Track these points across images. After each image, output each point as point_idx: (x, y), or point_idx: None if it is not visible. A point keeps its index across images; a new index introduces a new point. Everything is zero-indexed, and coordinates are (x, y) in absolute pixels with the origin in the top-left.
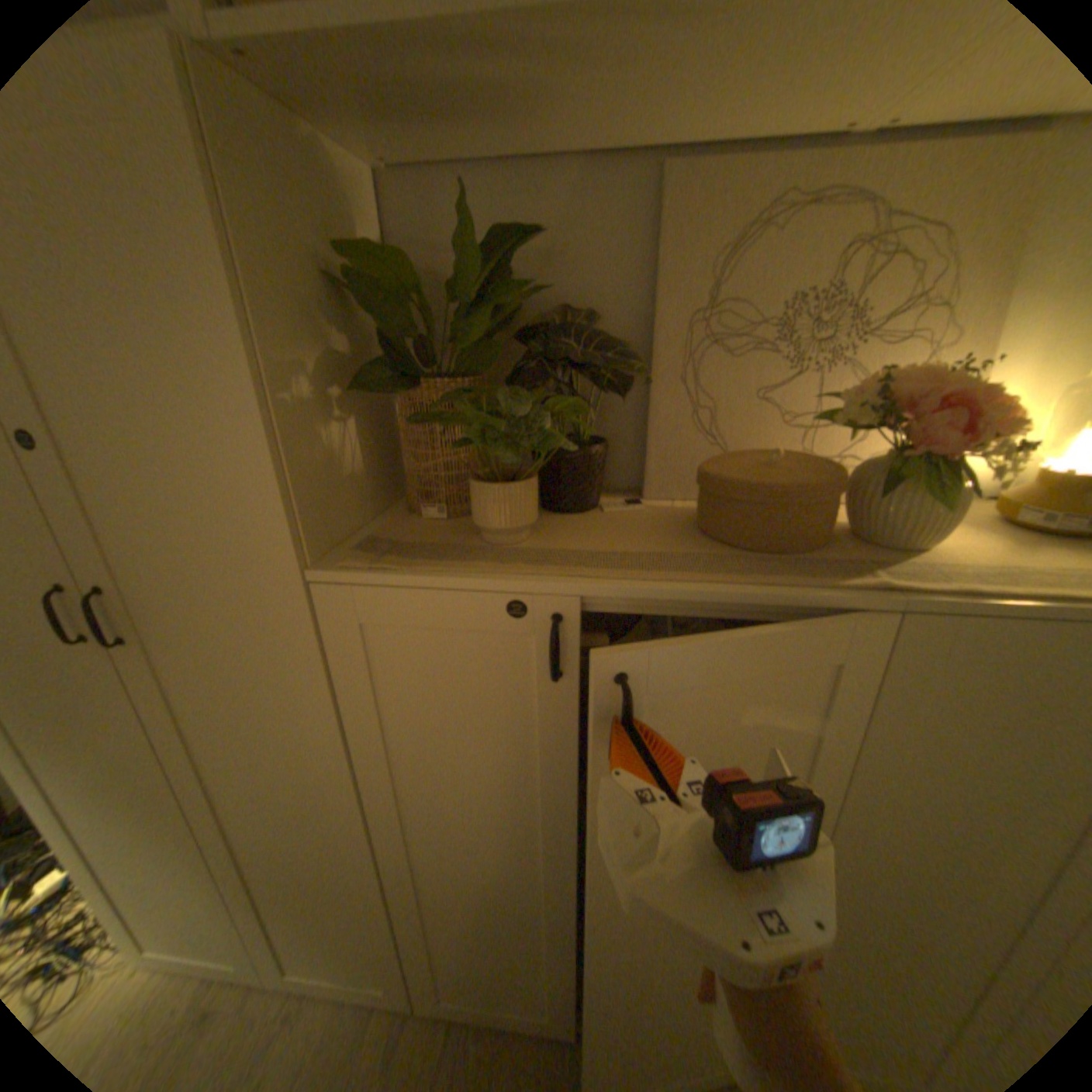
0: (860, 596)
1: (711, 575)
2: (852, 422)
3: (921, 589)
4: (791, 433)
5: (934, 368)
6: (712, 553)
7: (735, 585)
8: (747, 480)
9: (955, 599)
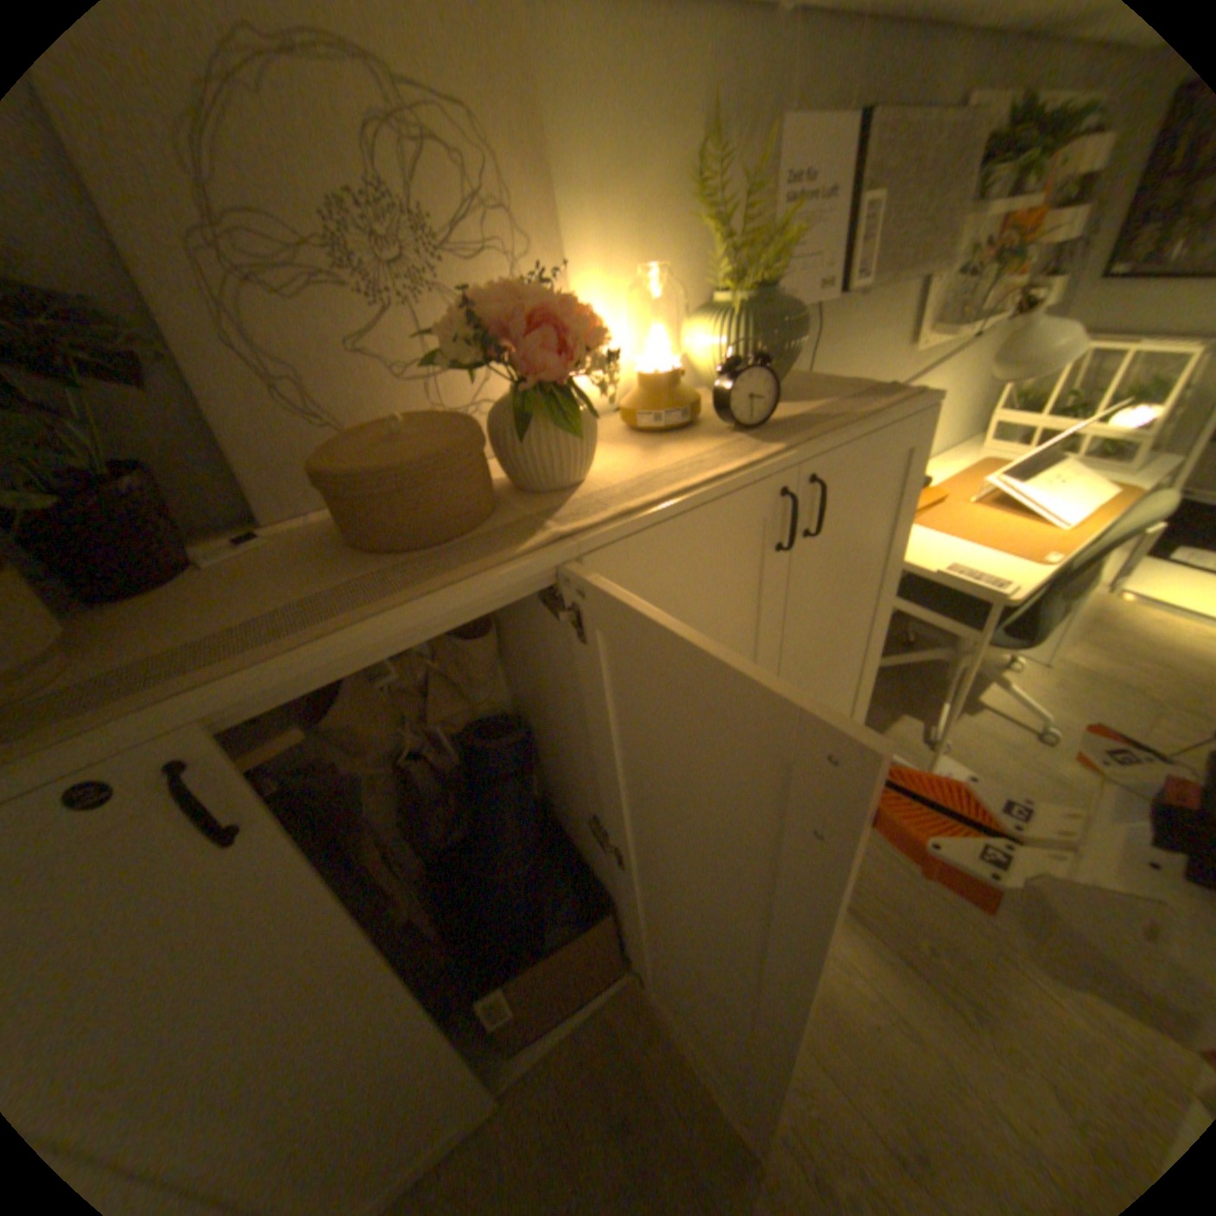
0: (536, 556)
1: (373, 602)
2: (459, 361)
3: (584, 526)
4: (409, 387)
5: (509, 282)
6: (370, 570)
7: (405, 602)
8: (367, 465)
9: (612, 524)
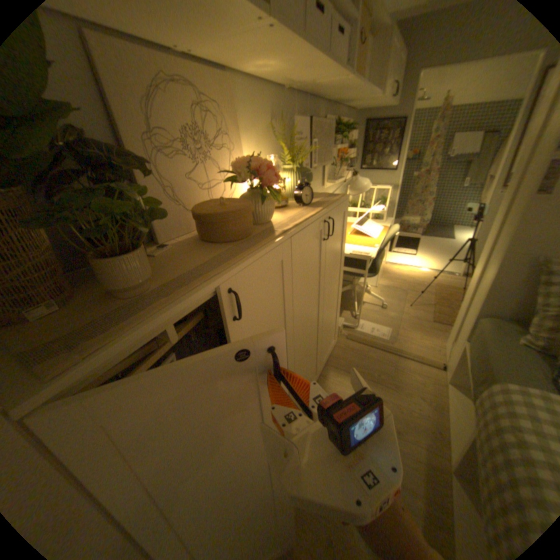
0: (283, 236)
1: (247, 250)
2: (237, 180)
3: (289, 228)
4: (204, 192)
5: (254, 156)
6: (232, 245)
7: (258, 249)
8: (230, 210)
9: (296, 227)
